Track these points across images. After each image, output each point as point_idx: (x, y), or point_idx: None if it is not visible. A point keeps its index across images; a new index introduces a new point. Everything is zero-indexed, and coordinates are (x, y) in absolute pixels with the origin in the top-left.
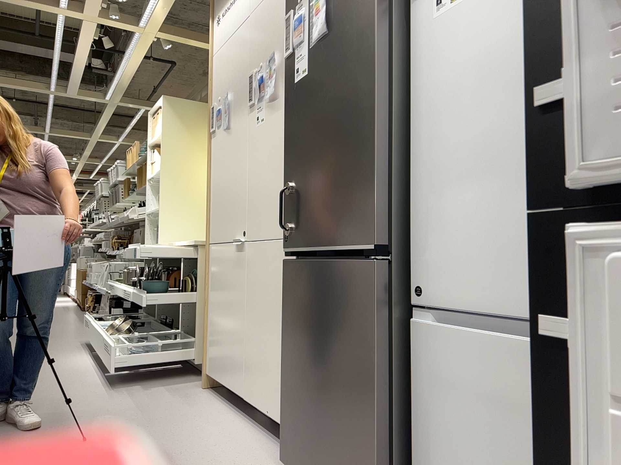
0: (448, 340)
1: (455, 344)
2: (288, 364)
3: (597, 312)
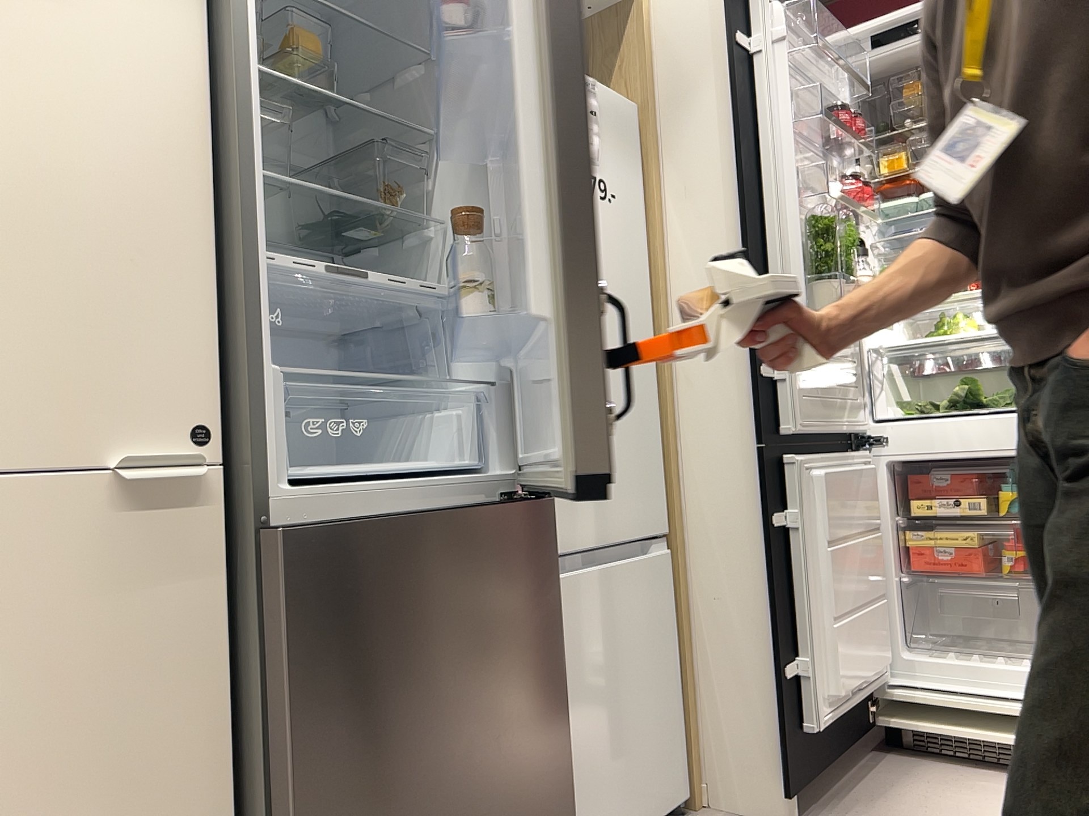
0: (571, 587)
1: (582, 587)
2: (326, 812)
3: (802, 498)
